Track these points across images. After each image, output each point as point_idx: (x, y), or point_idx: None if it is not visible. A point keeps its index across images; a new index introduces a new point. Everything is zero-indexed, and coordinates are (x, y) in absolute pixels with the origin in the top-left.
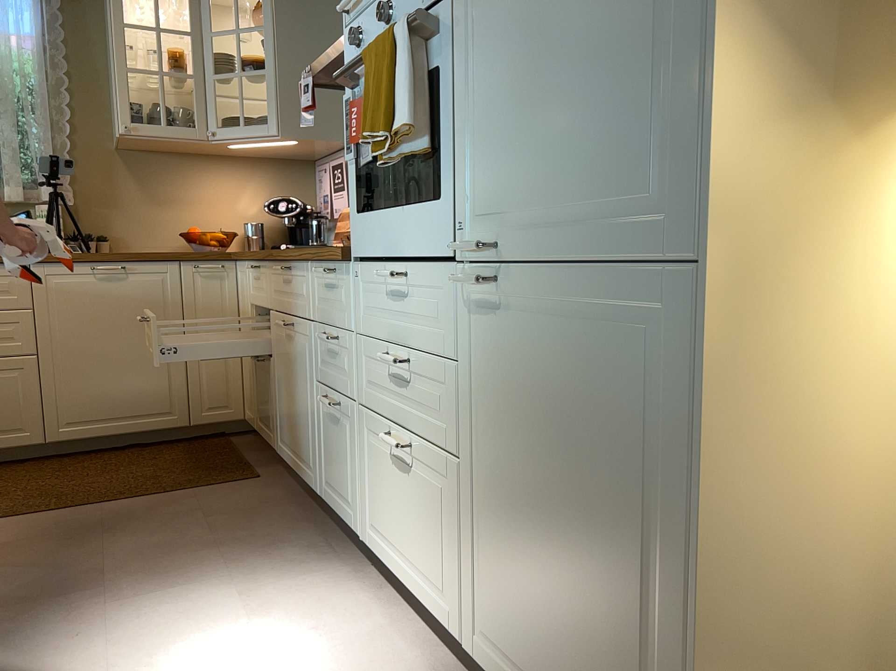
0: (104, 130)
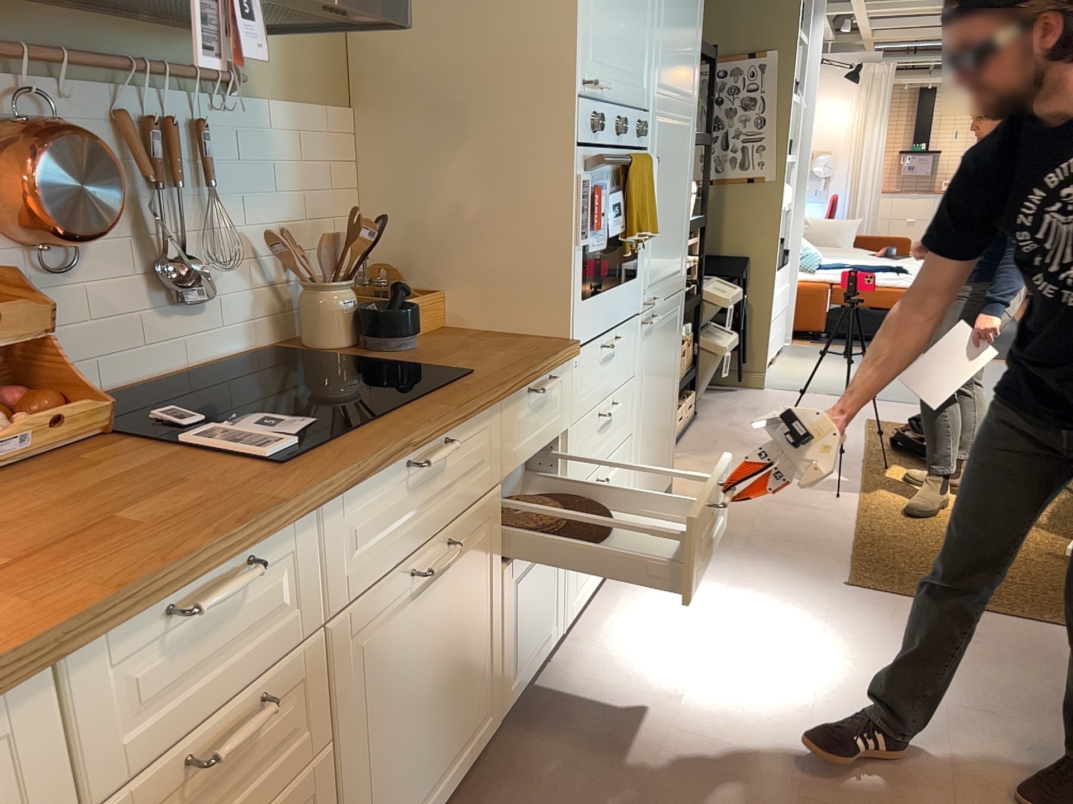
0: None
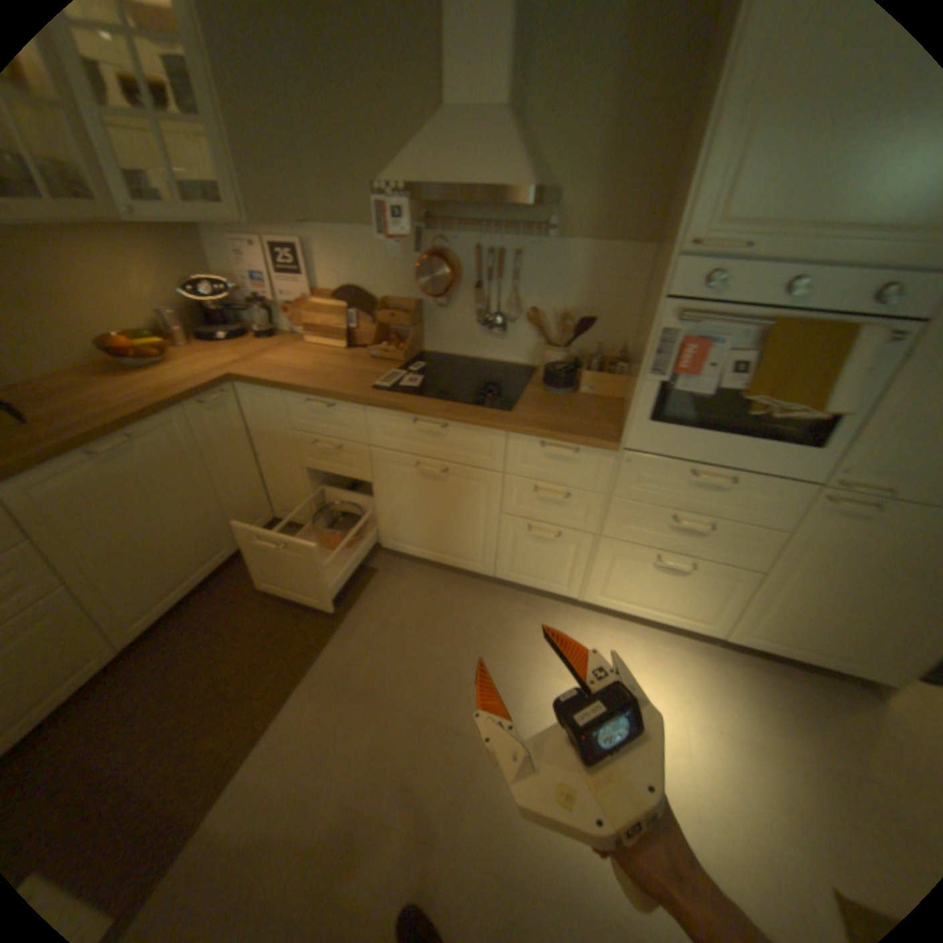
0: None
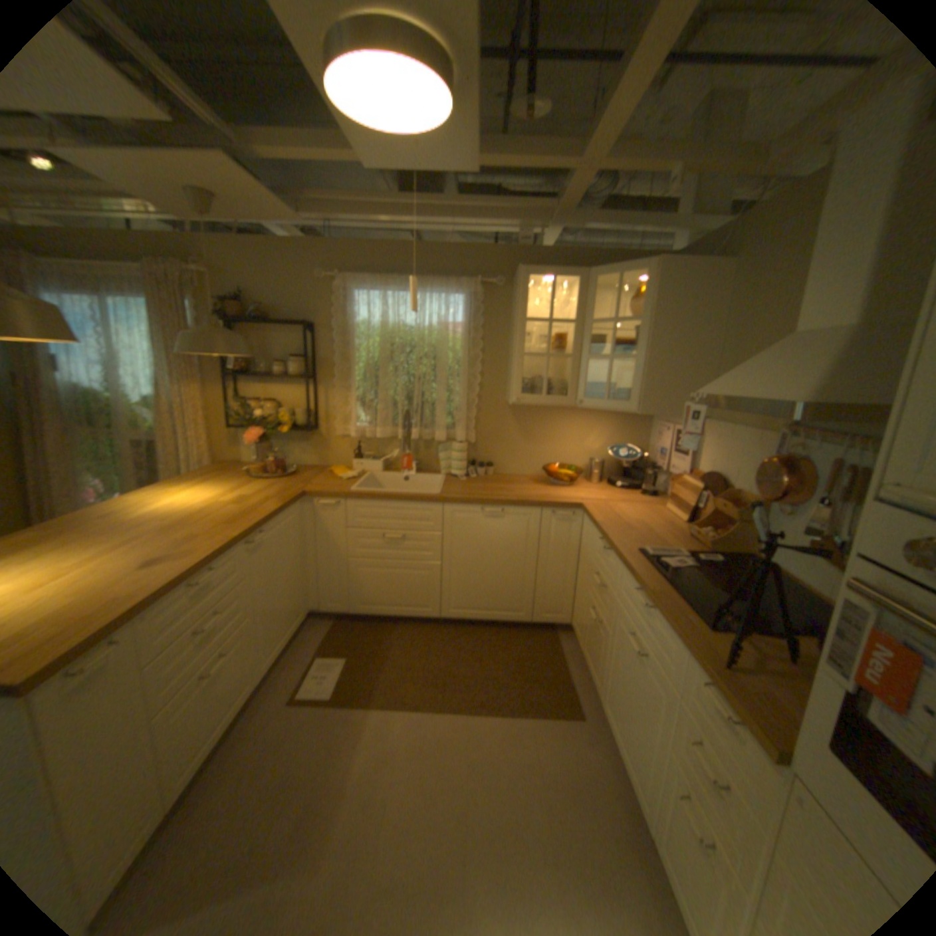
0: (501, 387)
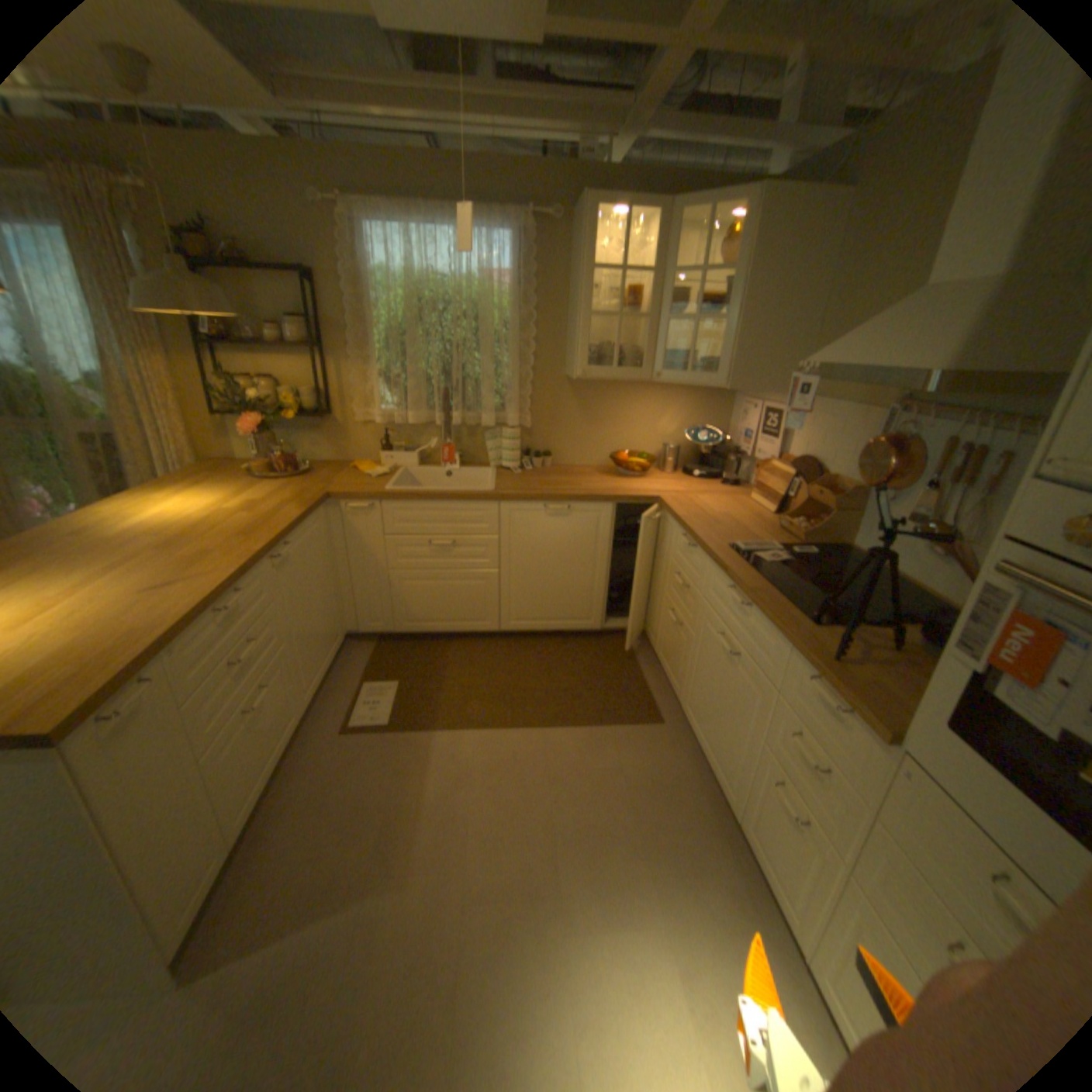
0: (559, 358)
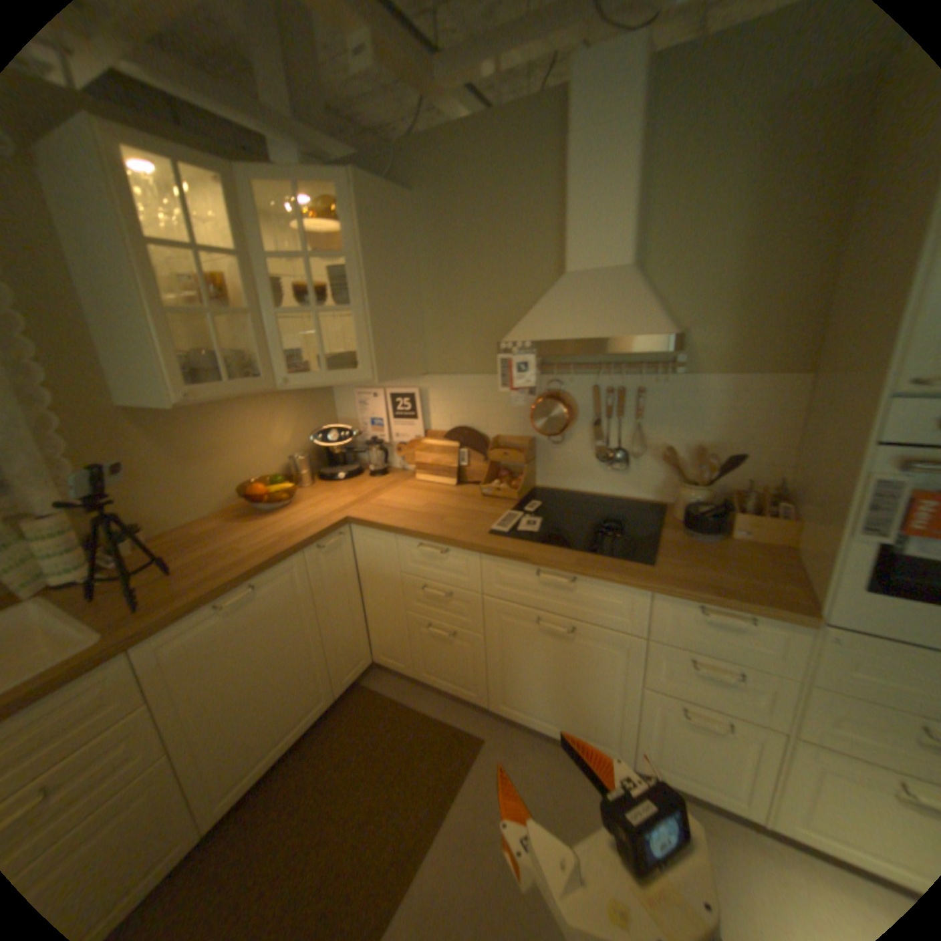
0: (94, 383)
